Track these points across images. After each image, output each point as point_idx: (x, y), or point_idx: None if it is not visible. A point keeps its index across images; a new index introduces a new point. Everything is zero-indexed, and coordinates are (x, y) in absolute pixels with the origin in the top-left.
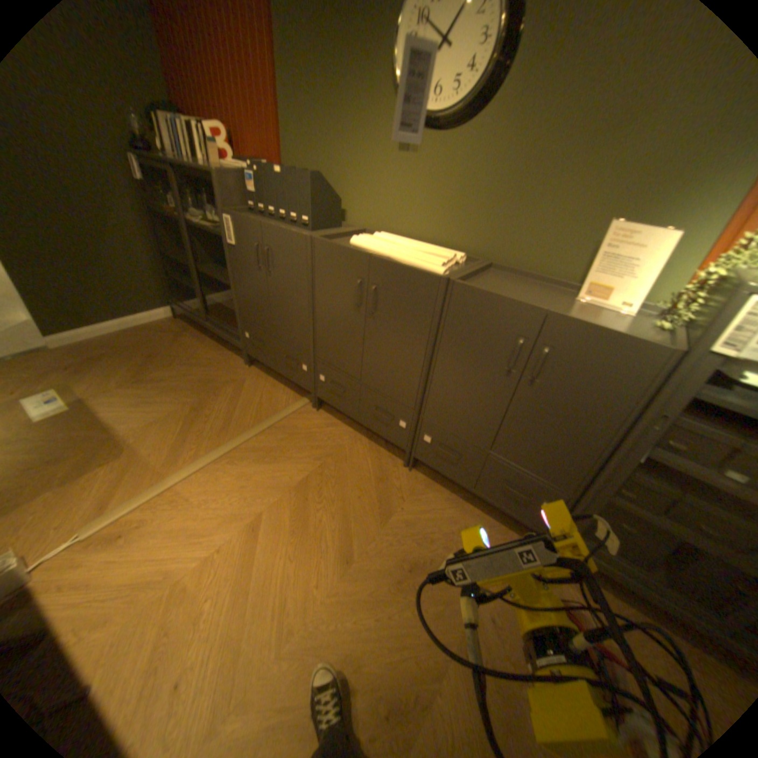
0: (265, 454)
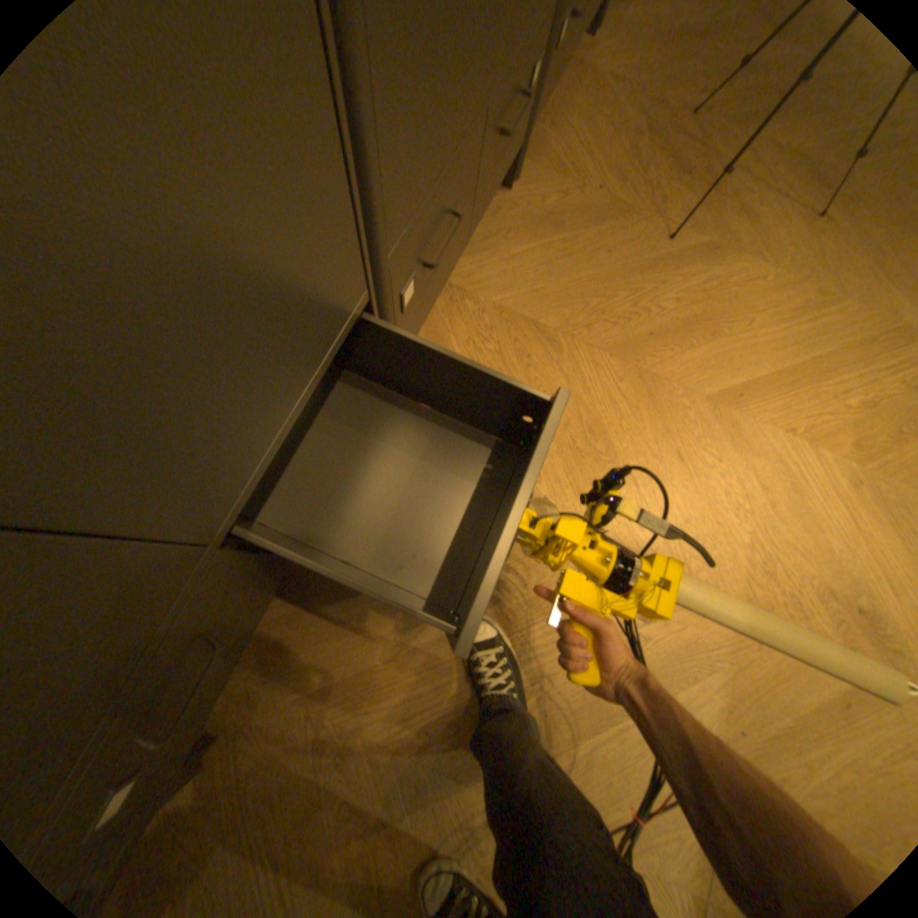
0: (586, 456)
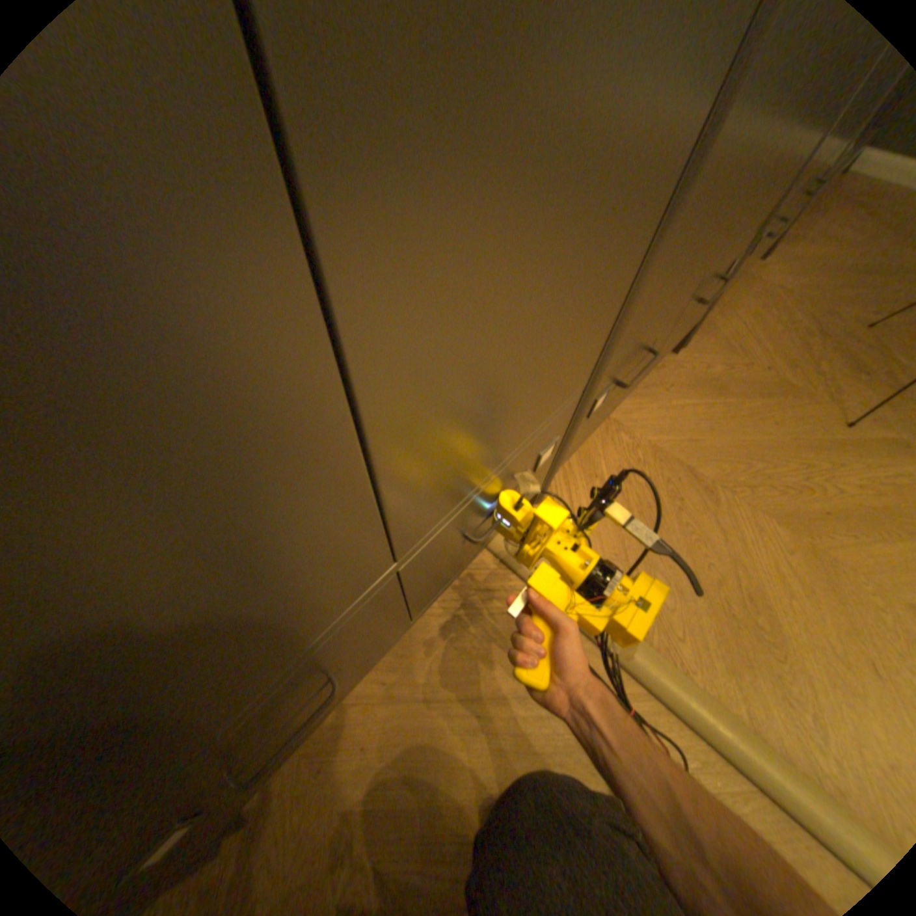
0: (745, 629)
